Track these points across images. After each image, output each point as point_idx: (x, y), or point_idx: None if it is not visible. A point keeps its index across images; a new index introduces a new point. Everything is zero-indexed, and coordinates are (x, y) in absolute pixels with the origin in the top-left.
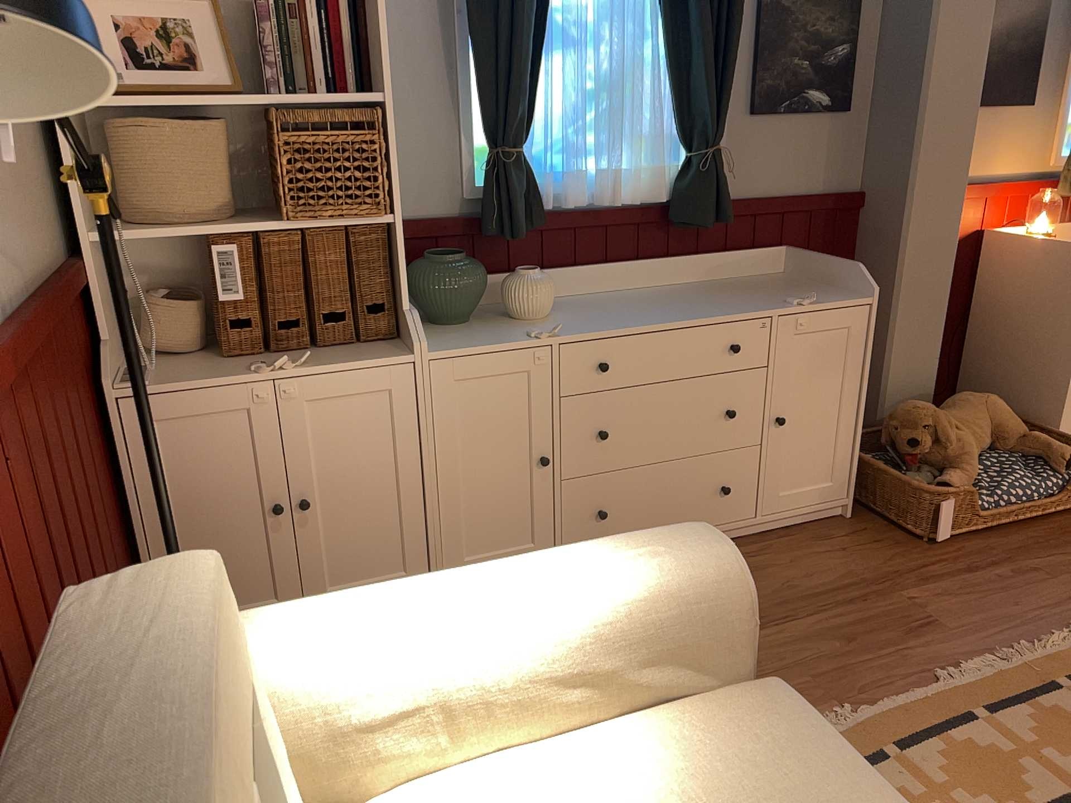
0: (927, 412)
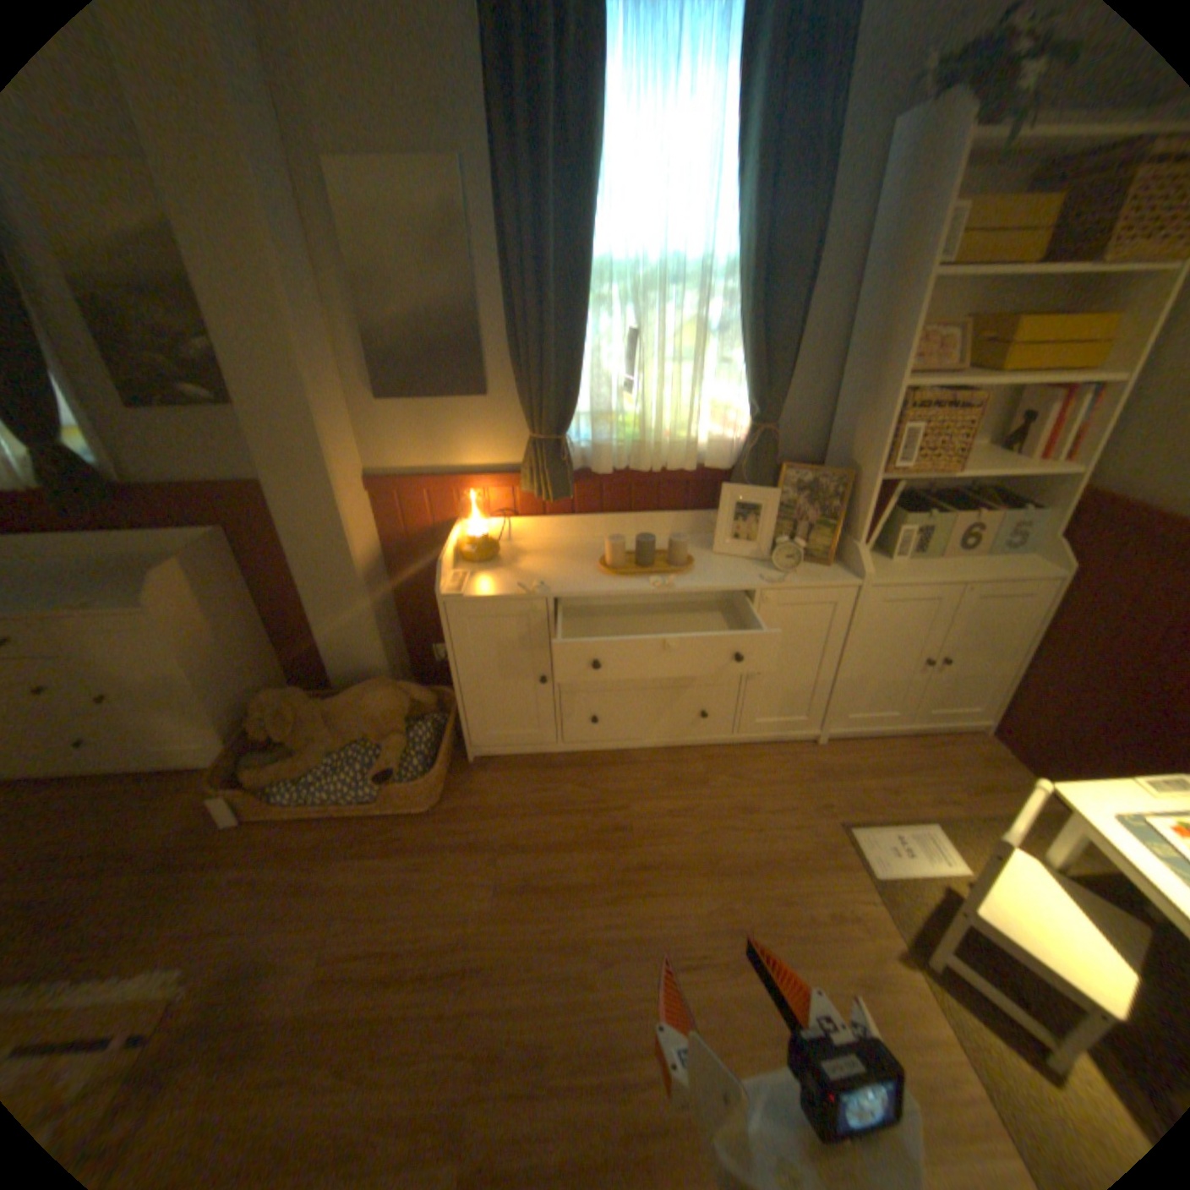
0: (272, 703)
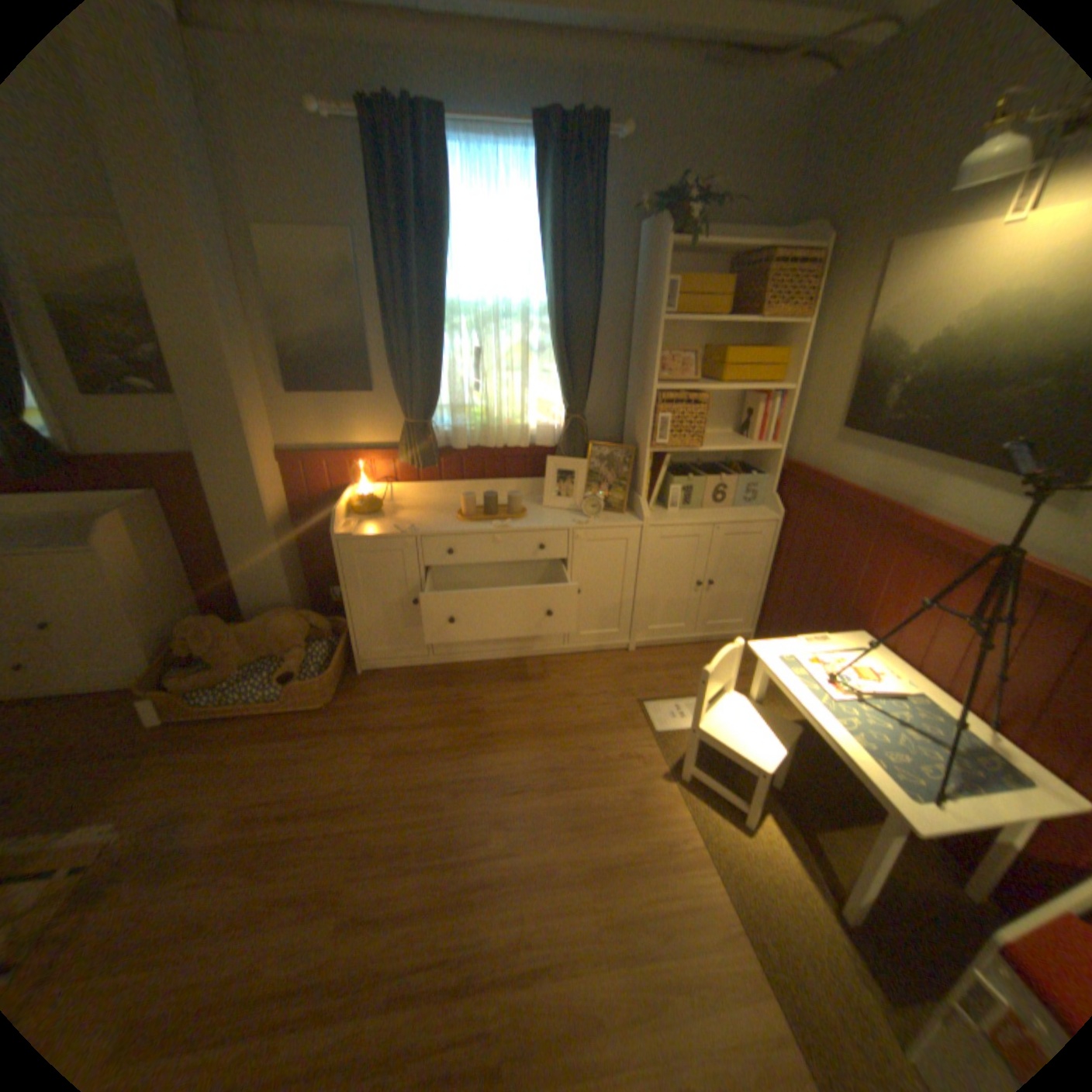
0: (193, 626)
